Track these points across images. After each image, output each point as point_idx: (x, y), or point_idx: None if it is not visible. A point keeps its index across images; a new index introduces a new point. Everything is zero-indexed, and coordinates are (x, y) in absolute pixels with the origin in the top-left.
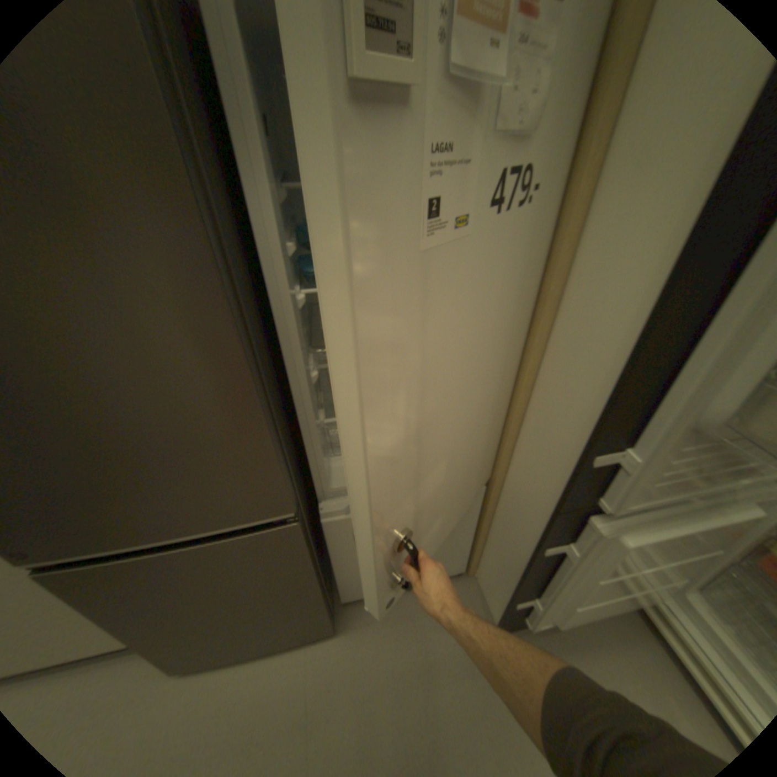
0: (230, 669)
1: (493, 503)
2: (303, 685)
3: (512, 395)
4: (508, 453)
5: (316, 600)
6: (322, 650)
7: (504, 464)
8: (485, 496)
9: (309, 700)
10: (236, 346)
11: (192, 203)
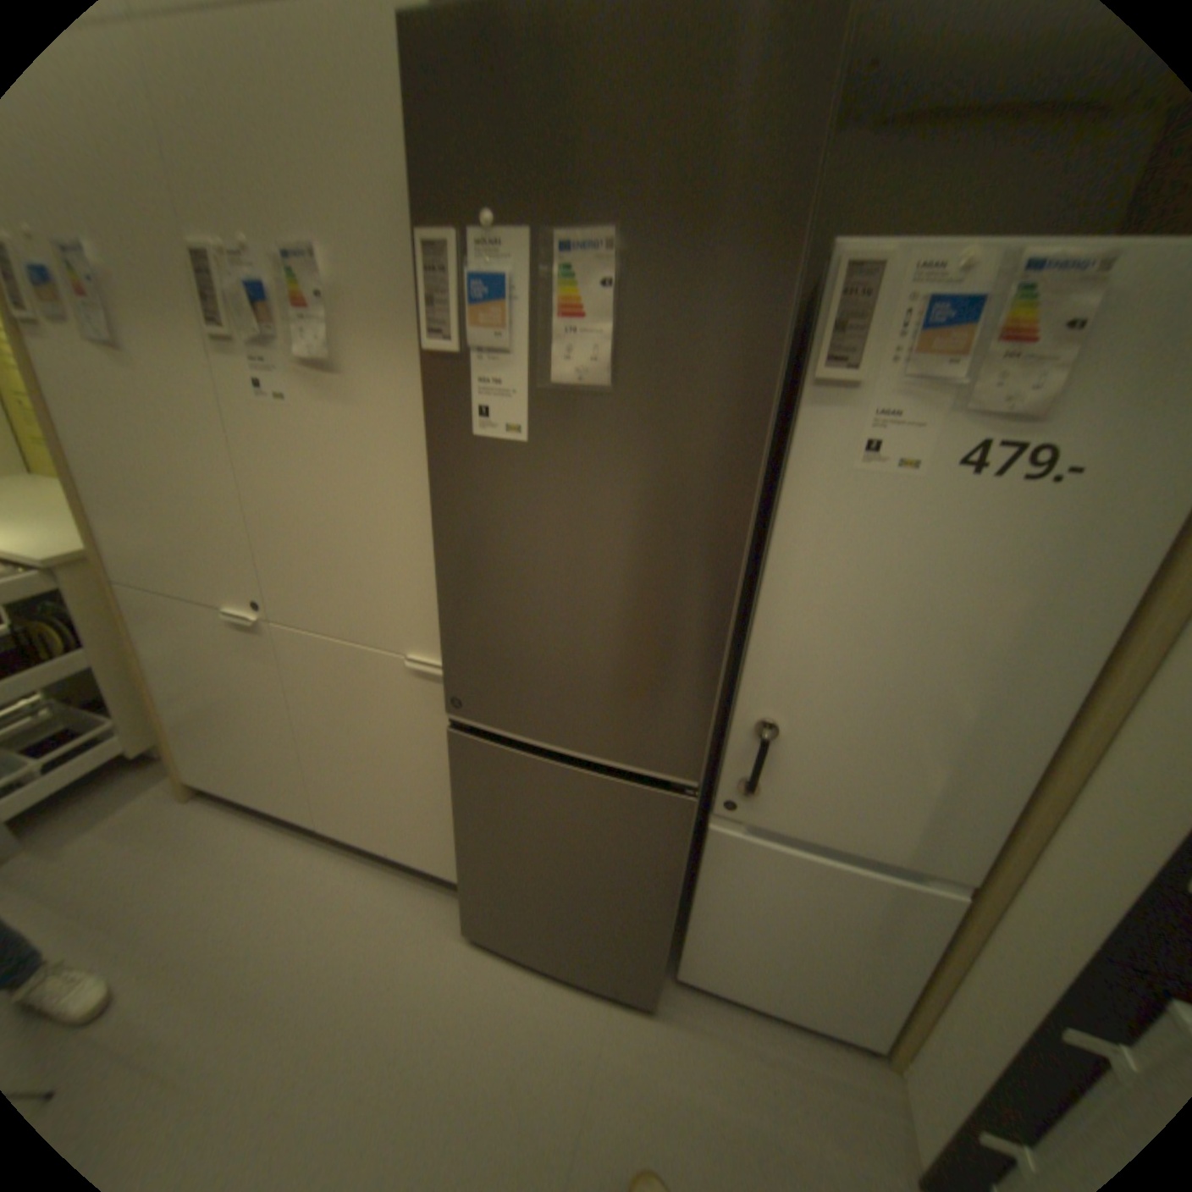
0: (521, 972)
1: (978, 938)
2: (598, 1052)
3: (1058, 762)
4: (1028, 856)
5: (663, 934)
6: (633, 1025)
7: (1017, 874)
8: (965, 922)
9: (600, 1077)
10: (736, 571)
11: (763, 445)
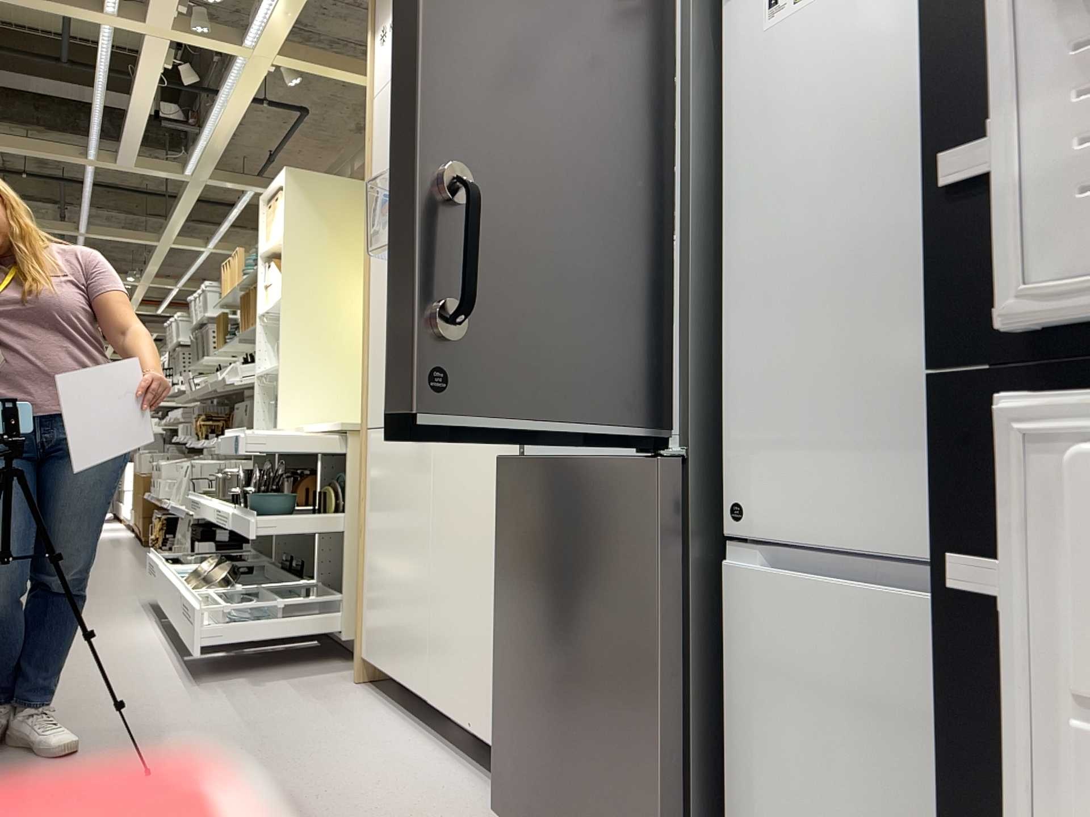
0: None
1: None
2: None
3: None
4: None
5: (659, 749)
6: None
7: None
8: None
9: None
10: (658, 155)
11: (660, 35)
